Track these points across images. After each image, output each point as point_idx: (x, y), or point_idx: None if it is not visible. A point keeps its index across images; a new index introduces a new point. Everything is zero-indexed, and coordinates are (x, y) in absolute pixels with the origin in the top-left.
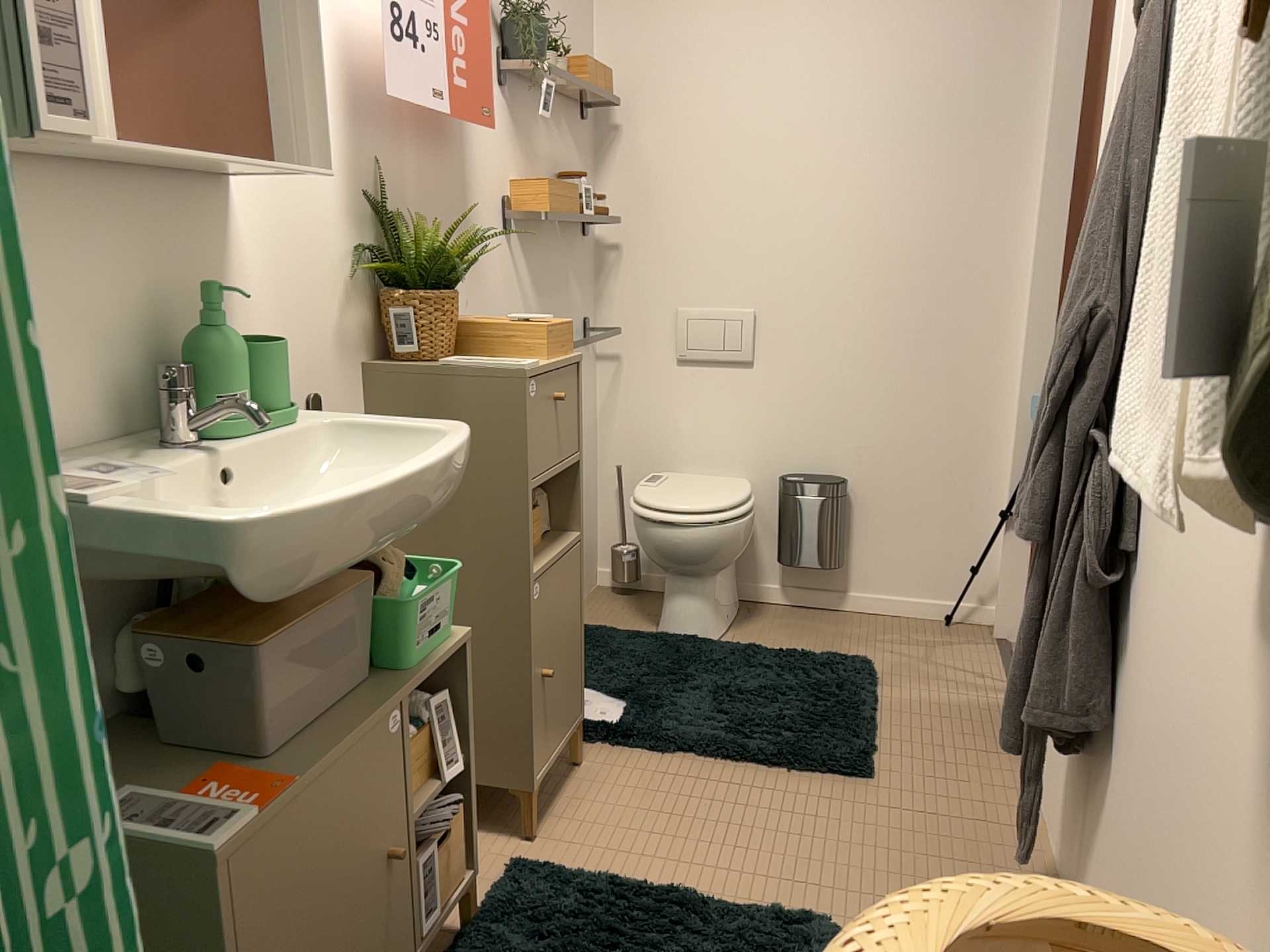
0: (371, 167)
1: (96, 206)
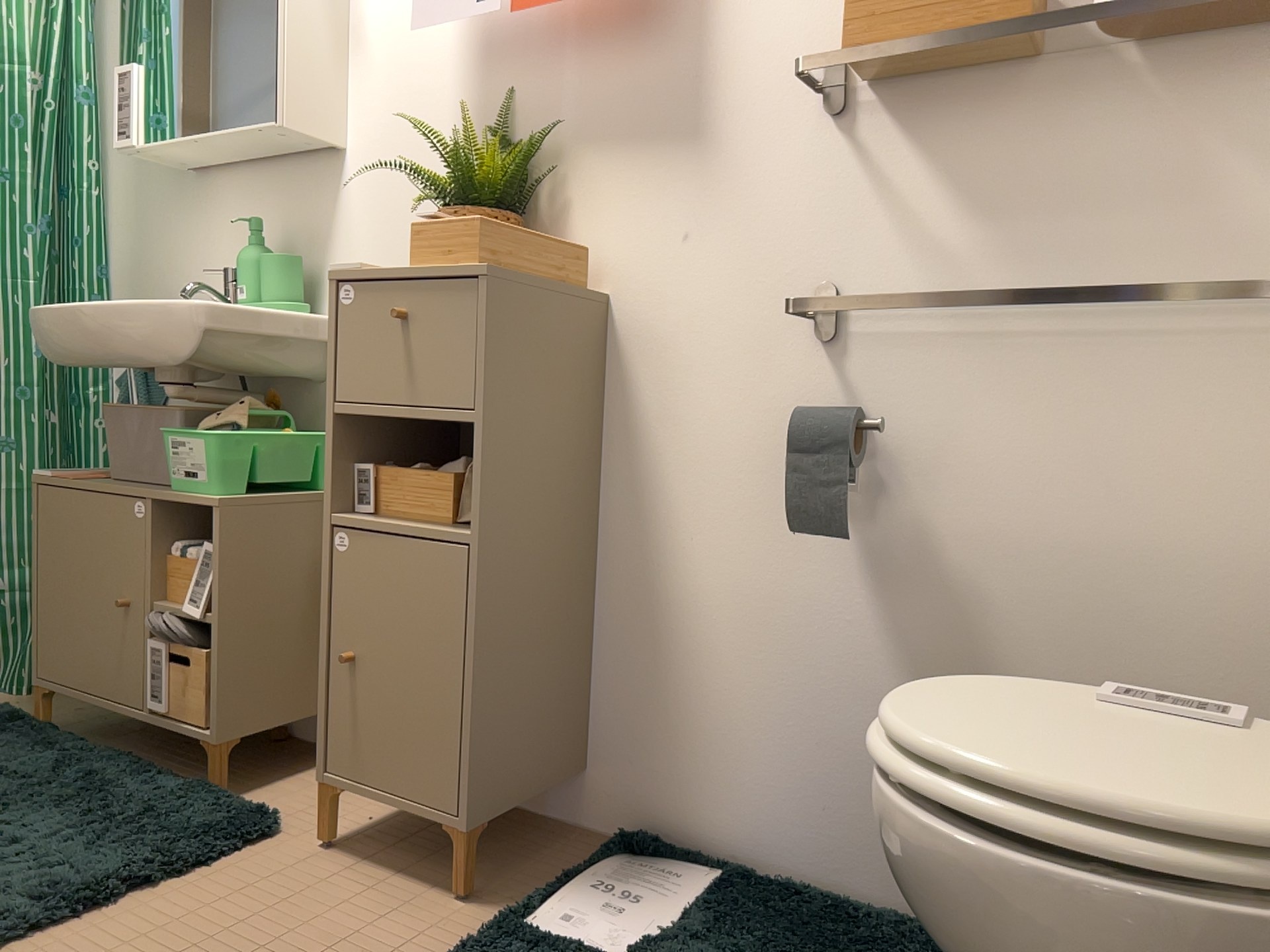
0: (500, 103)
1: (267, 188)
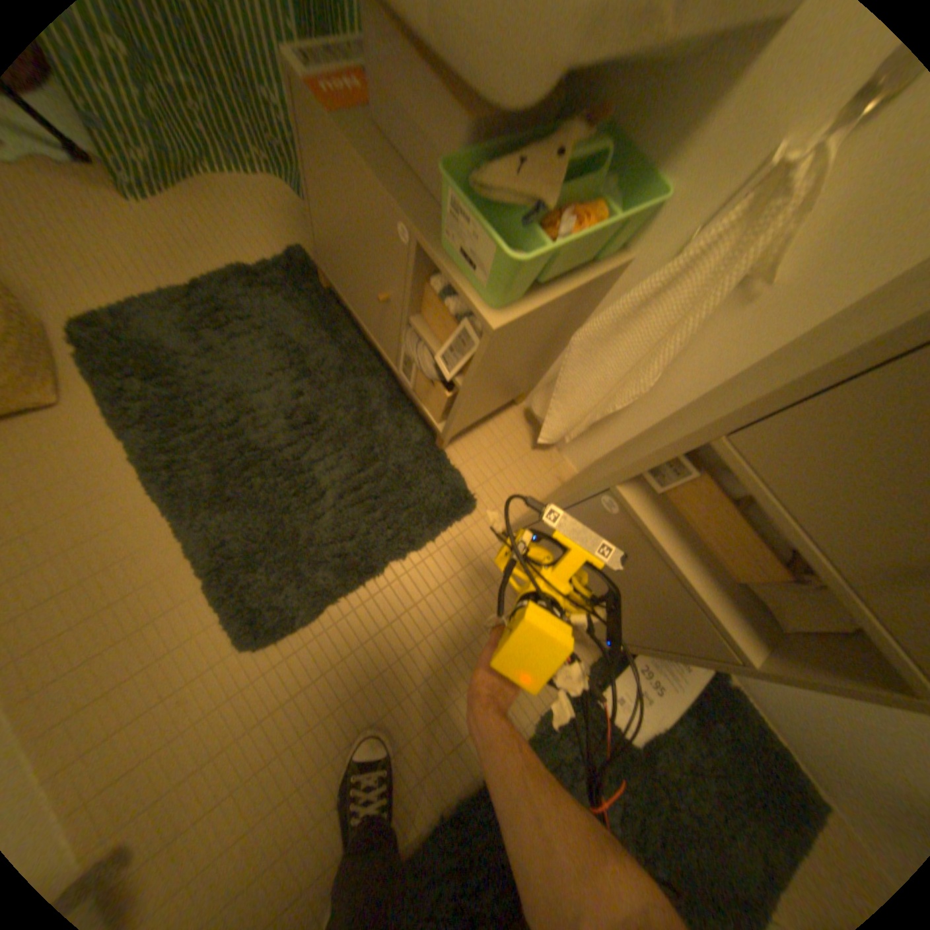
0: None
1: None
